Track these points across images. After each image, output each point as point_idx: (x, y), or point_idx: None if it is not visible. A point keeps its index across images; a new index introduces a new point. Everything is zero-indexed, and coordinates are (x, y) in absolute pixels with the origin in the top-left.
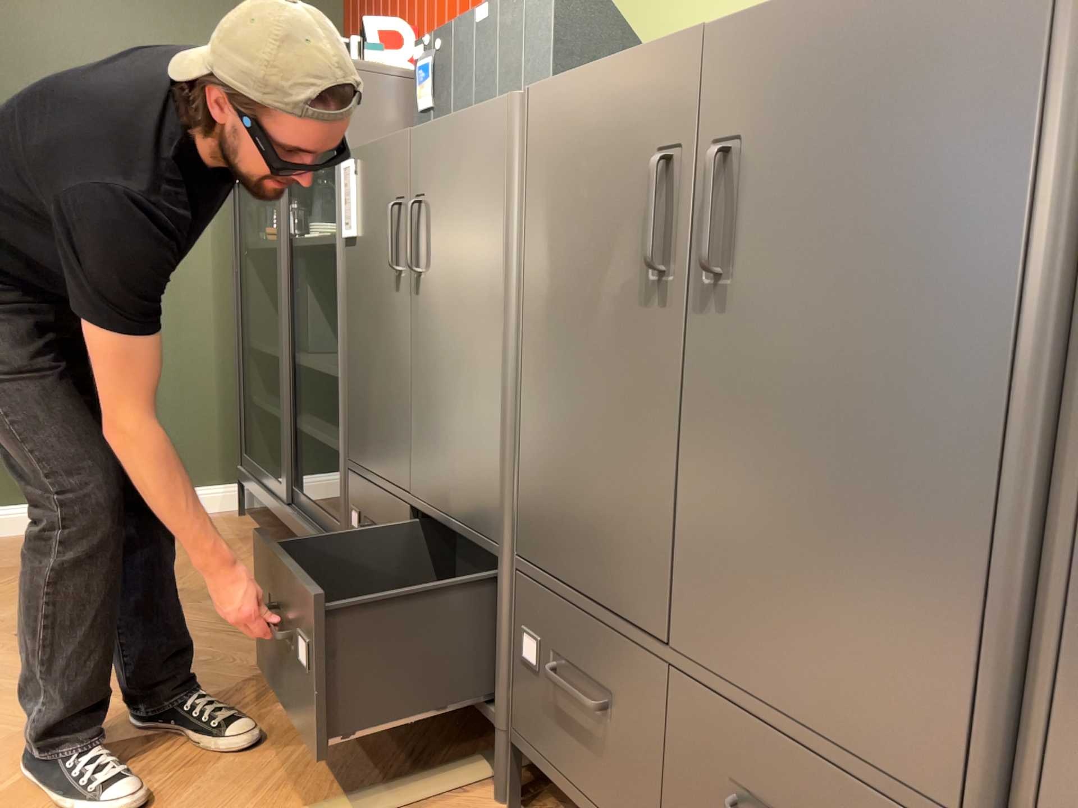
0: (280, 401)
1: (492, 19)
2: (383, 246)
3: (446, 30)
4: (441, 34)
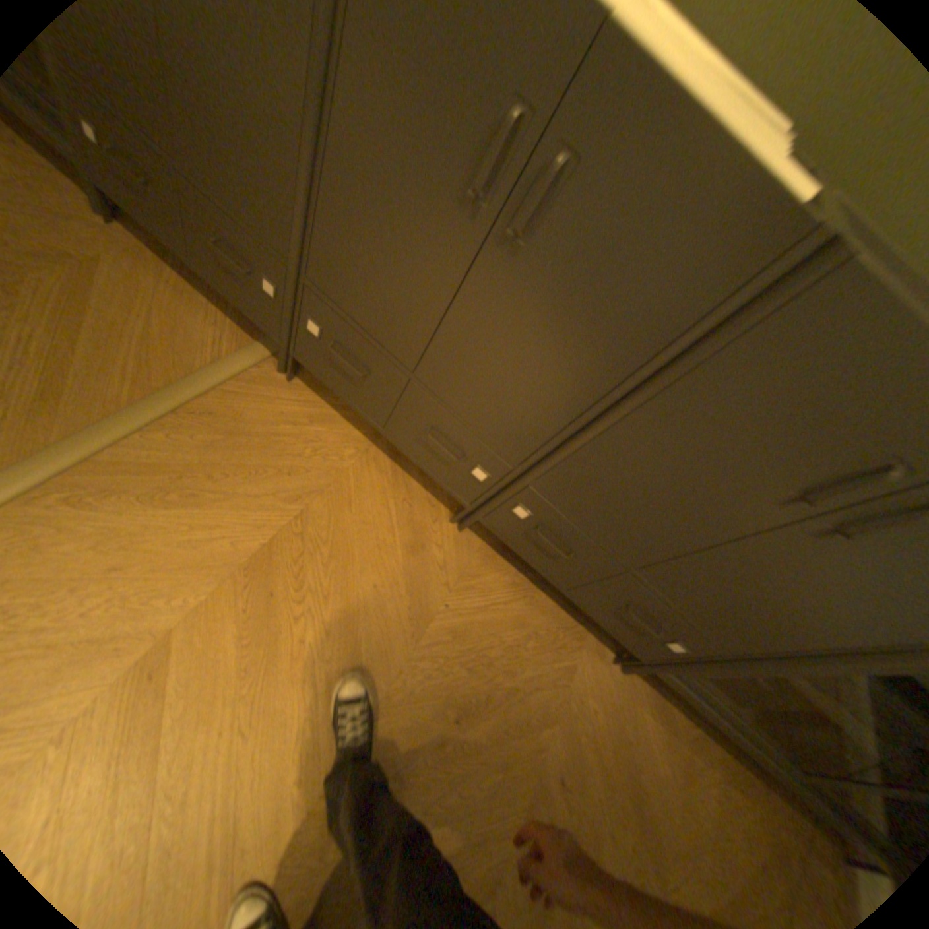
0: None
1: None
2: None
3: None
4: None
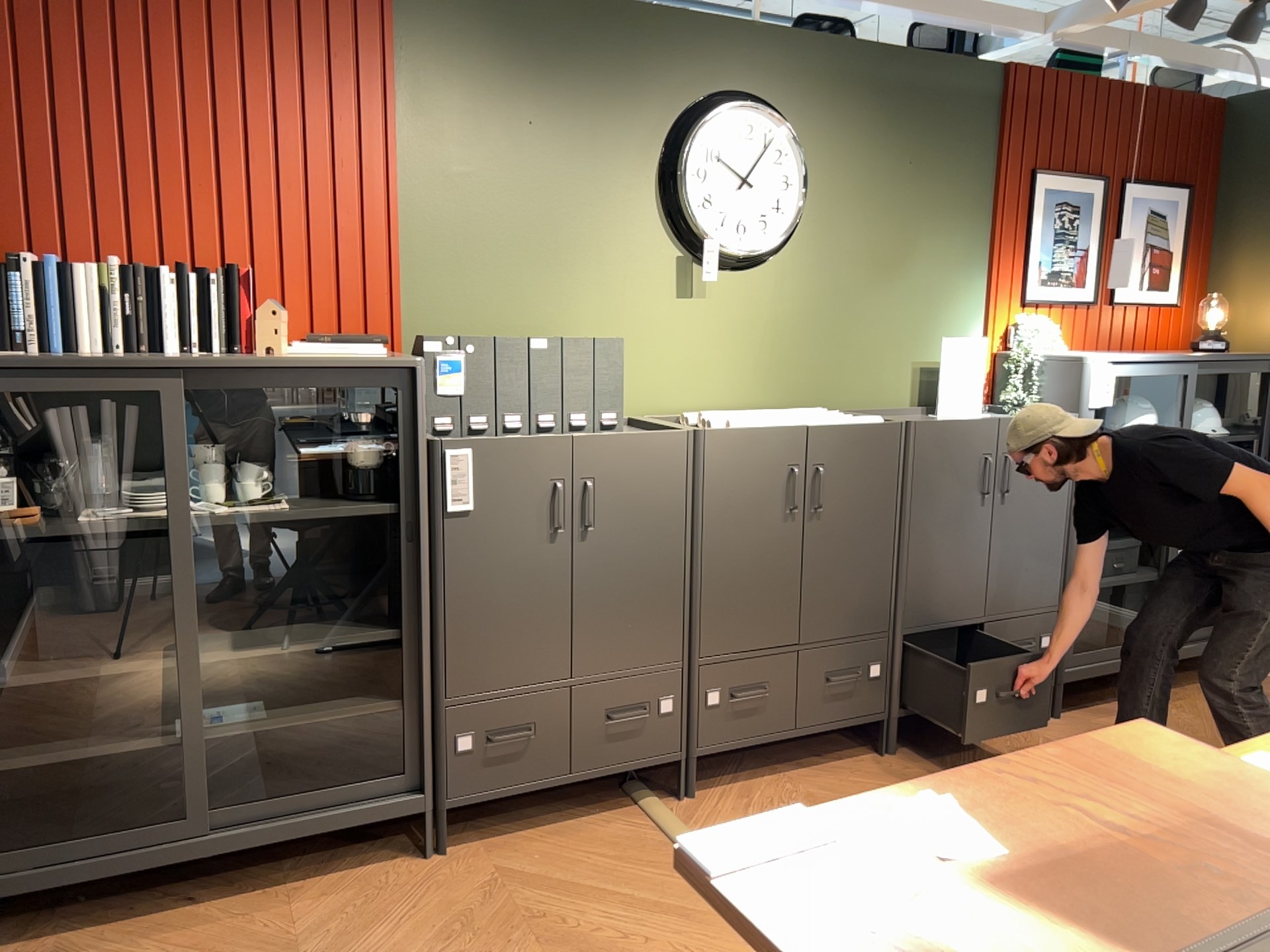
0: (183, 716)
1: (554, 348)
2: (526, 514)
3: (482, 337)
4: (474, 338)
